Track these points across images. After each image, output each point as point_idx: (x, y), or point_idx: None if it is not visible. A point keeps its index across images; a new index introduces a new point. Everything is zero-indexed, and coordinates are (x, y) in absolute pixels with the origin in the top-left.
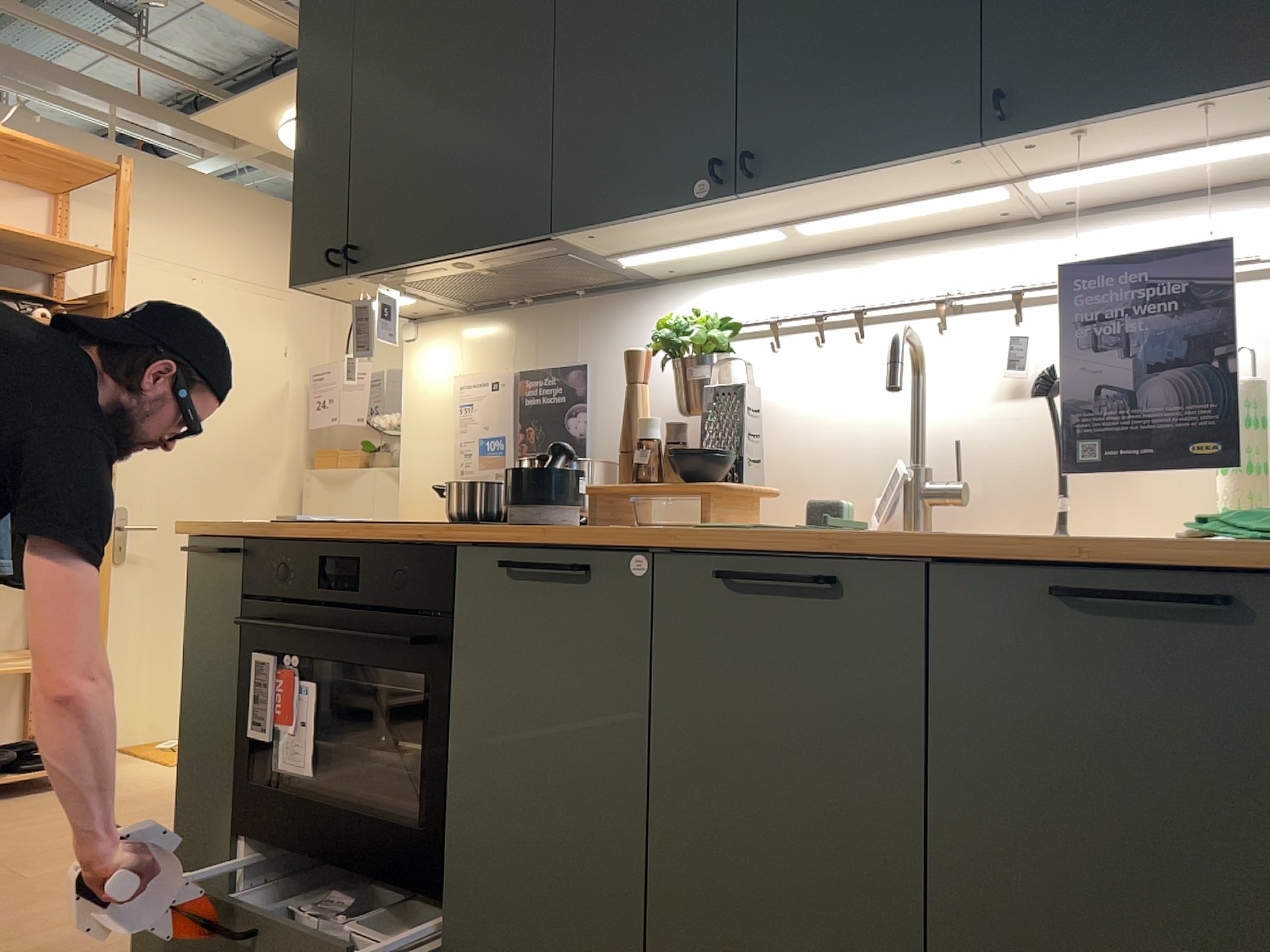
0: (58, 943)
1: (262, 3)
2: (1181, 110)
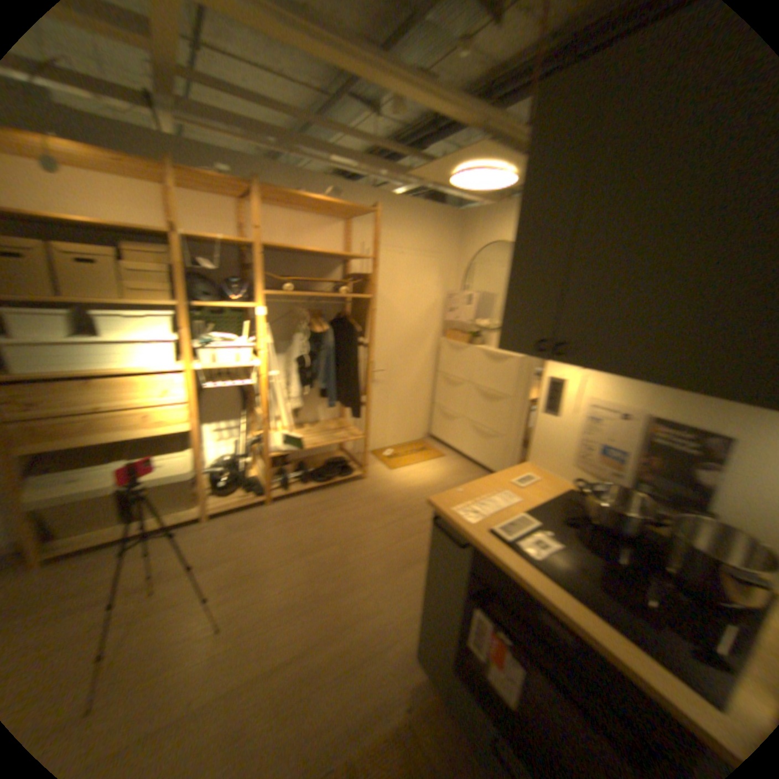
0: (367, 636)
1: (457, 98)
2: None
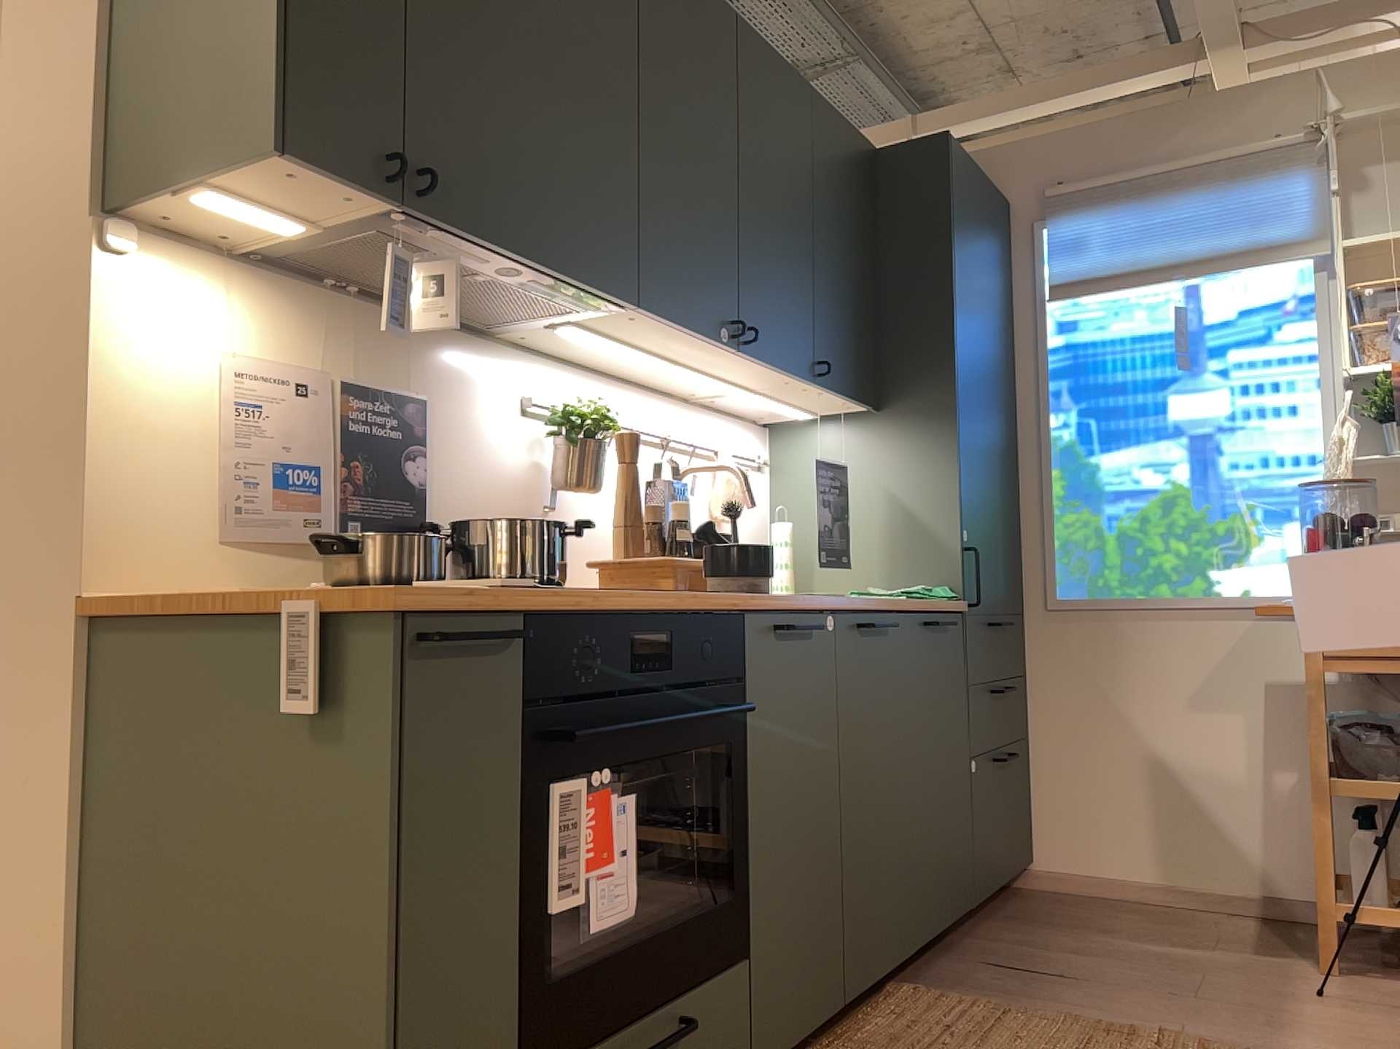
0: None
1: None
2: (844, 399)
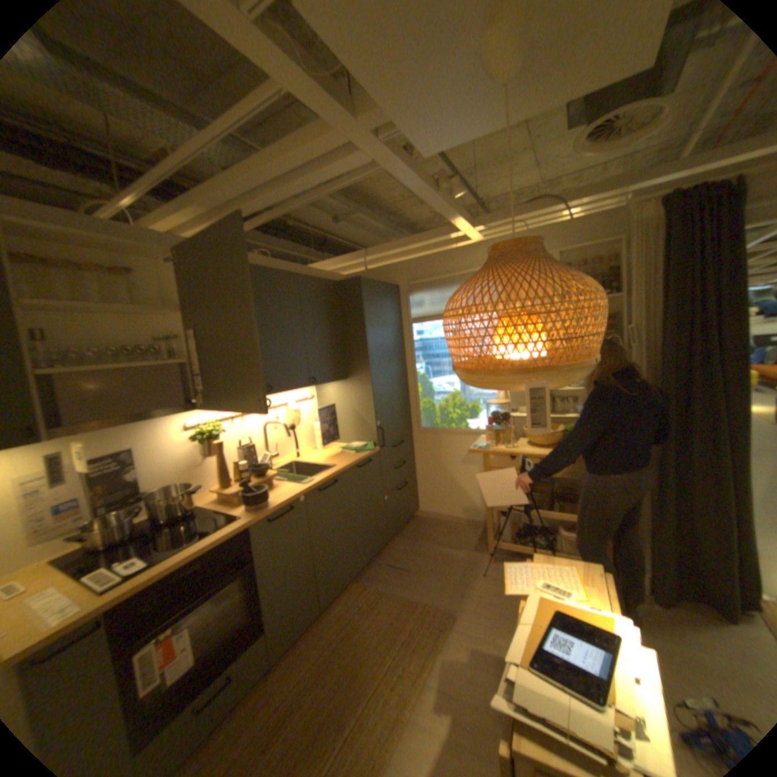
0: None
1: None
2: (328, 383)
